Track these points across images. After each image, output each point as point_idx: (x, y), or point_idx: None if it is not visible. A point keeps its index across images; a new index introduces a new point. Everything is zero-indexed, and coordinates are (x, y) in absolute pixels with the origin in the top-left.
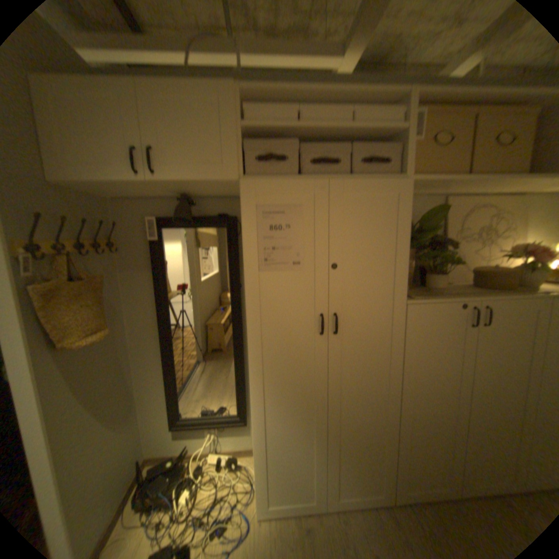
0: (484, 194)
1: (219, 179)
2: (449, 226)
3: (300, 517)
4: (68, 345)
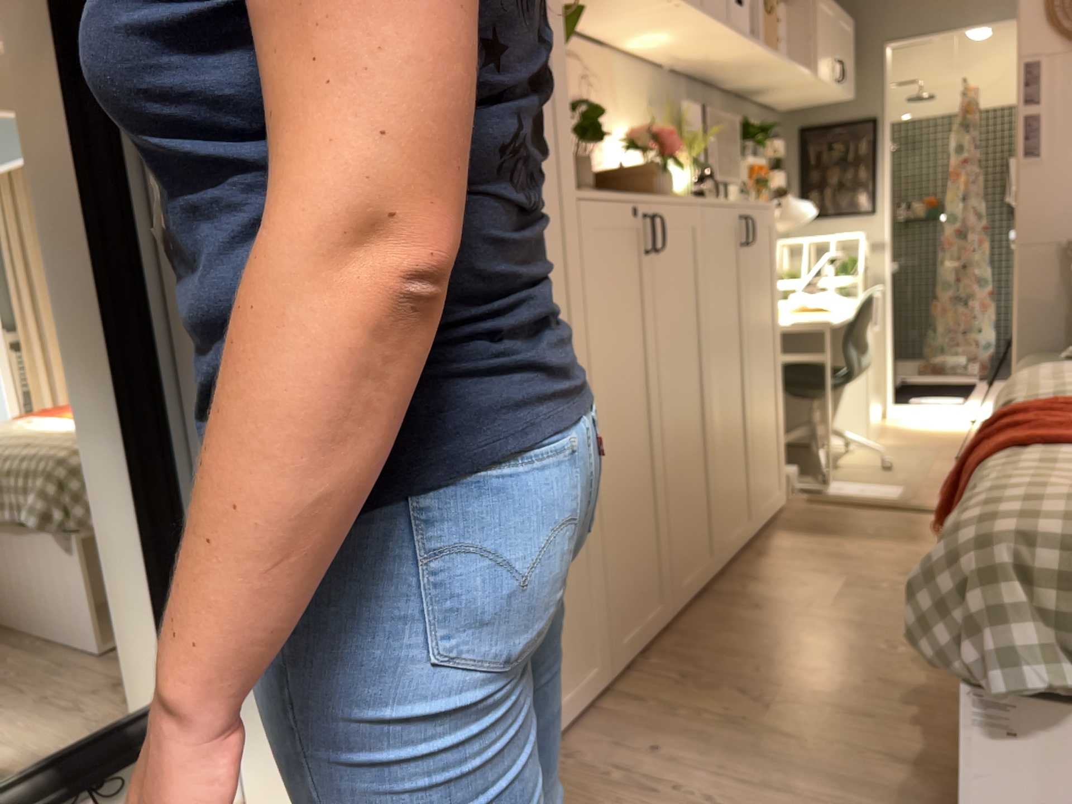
0: None
1: None
2: None
3: None
4: None
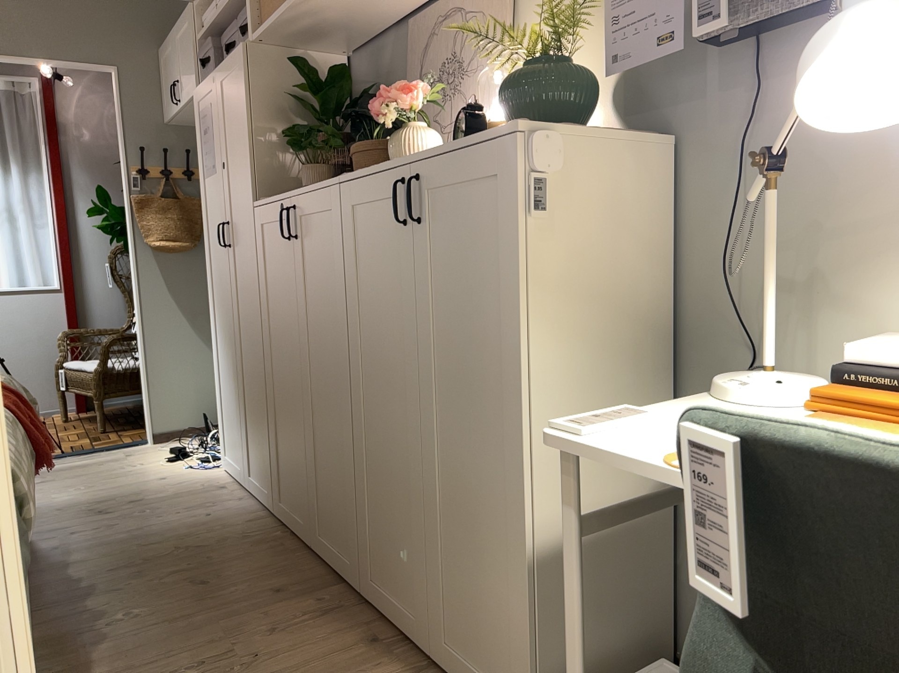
0: None
1: (191, 94)
2: (409, 77)
3: (237, 482)
4: (147, 241)
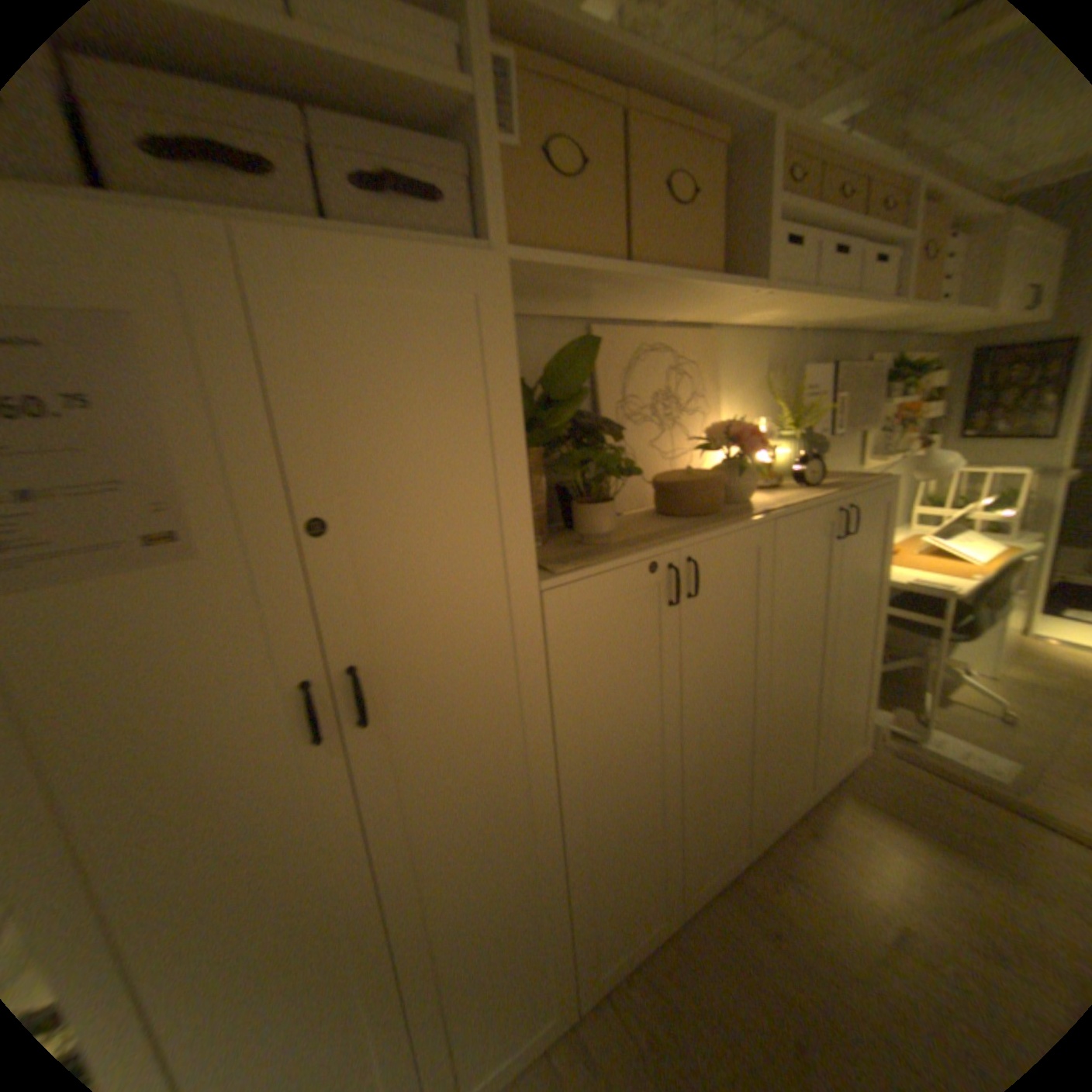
0: (651, 323)
1: None
2: (599, 390)
3: None
4: None
